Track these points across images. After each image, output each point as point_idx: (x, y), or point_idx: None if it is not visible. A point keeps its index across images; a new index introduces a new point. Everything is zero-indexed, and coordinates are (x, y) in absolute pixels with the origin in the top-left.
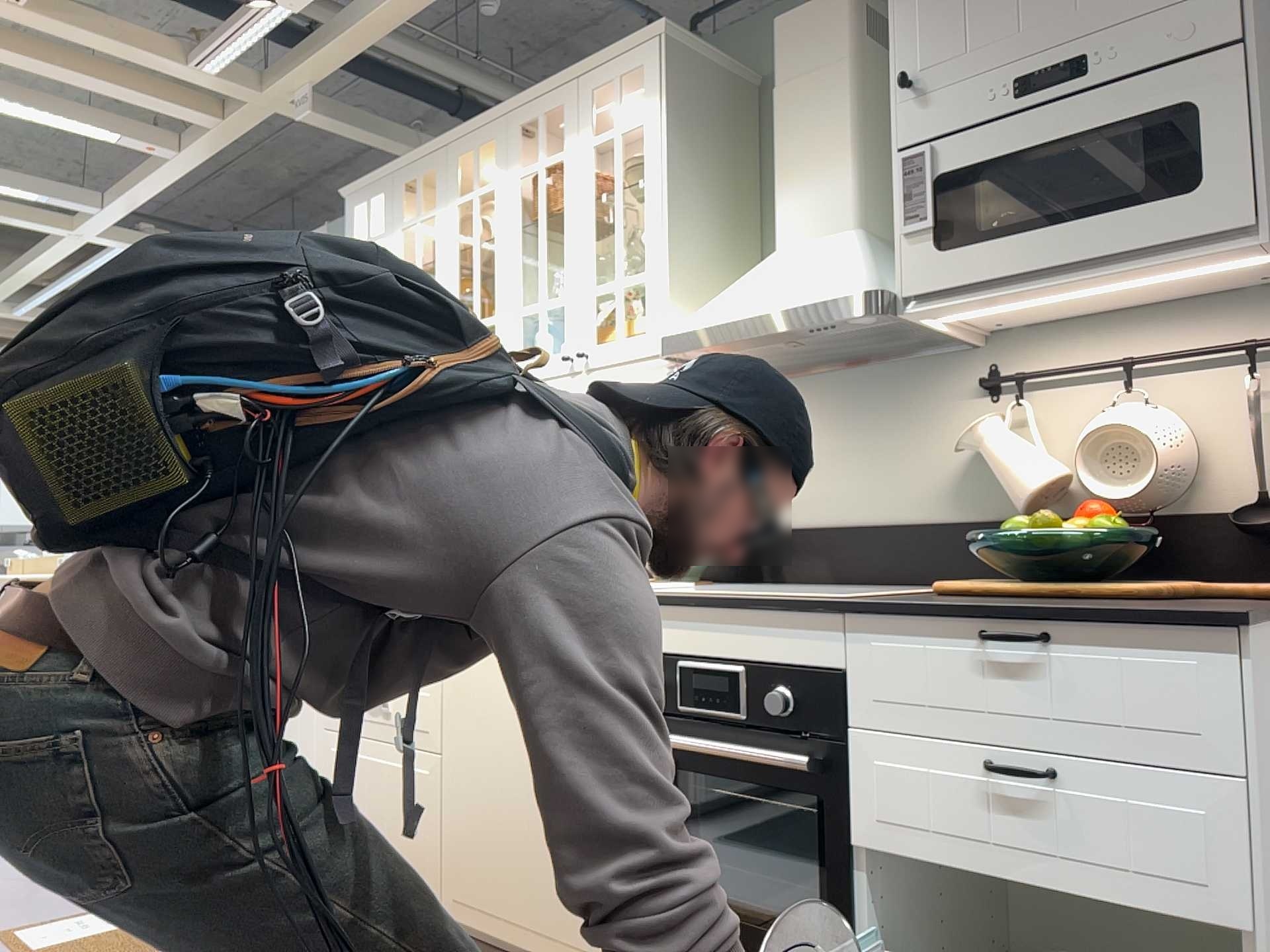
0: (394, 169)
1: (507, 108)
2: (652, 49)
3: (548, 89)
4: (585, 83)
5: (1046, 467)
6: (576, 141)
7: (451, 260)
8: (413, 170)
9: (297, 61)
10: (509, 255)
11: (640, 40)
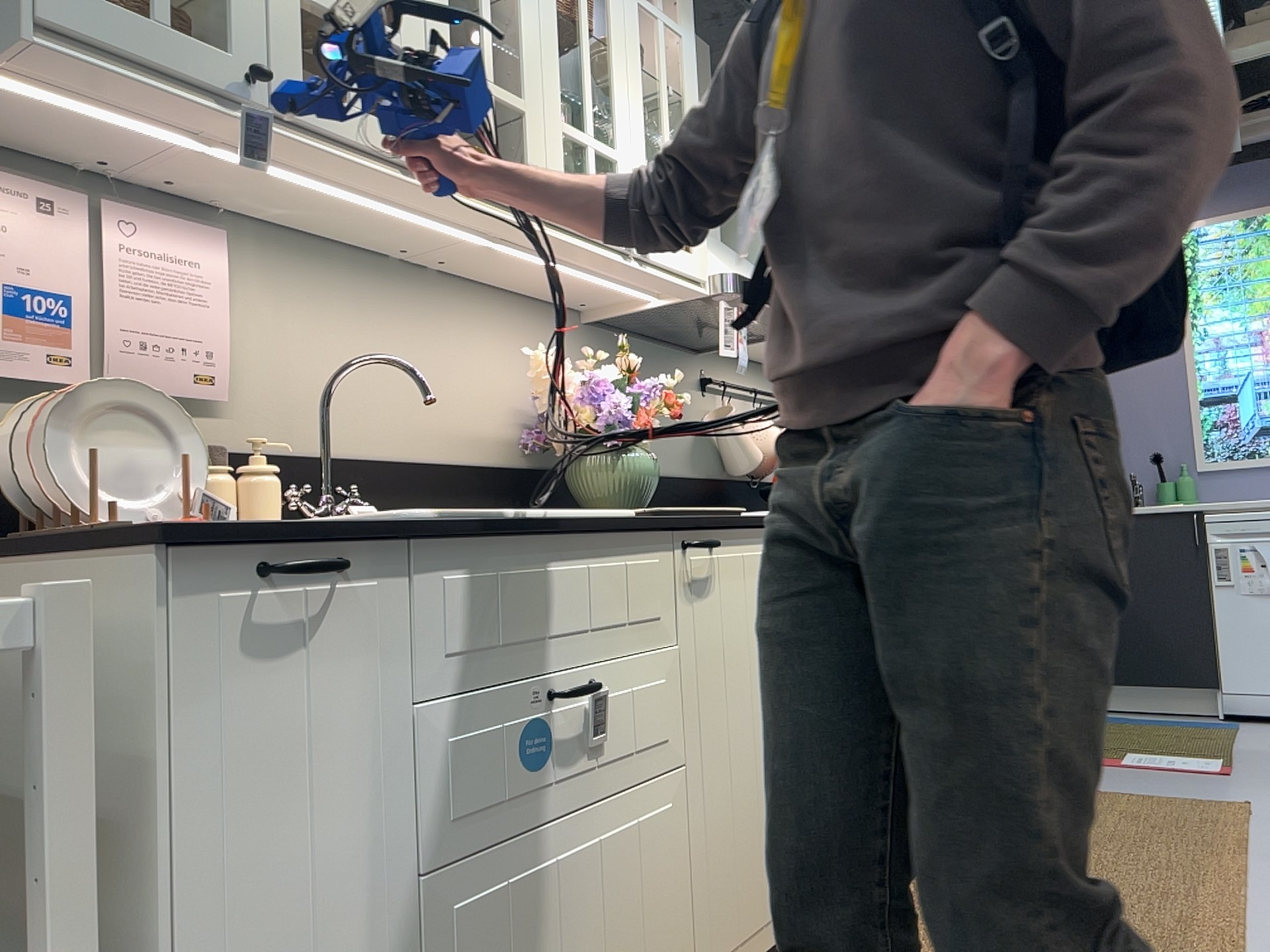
0: None
1: None
2: None
3: None
4: None
5: (762, 447)
6: None
7: None
8: None
9: None
10: (545, 31)
11: None
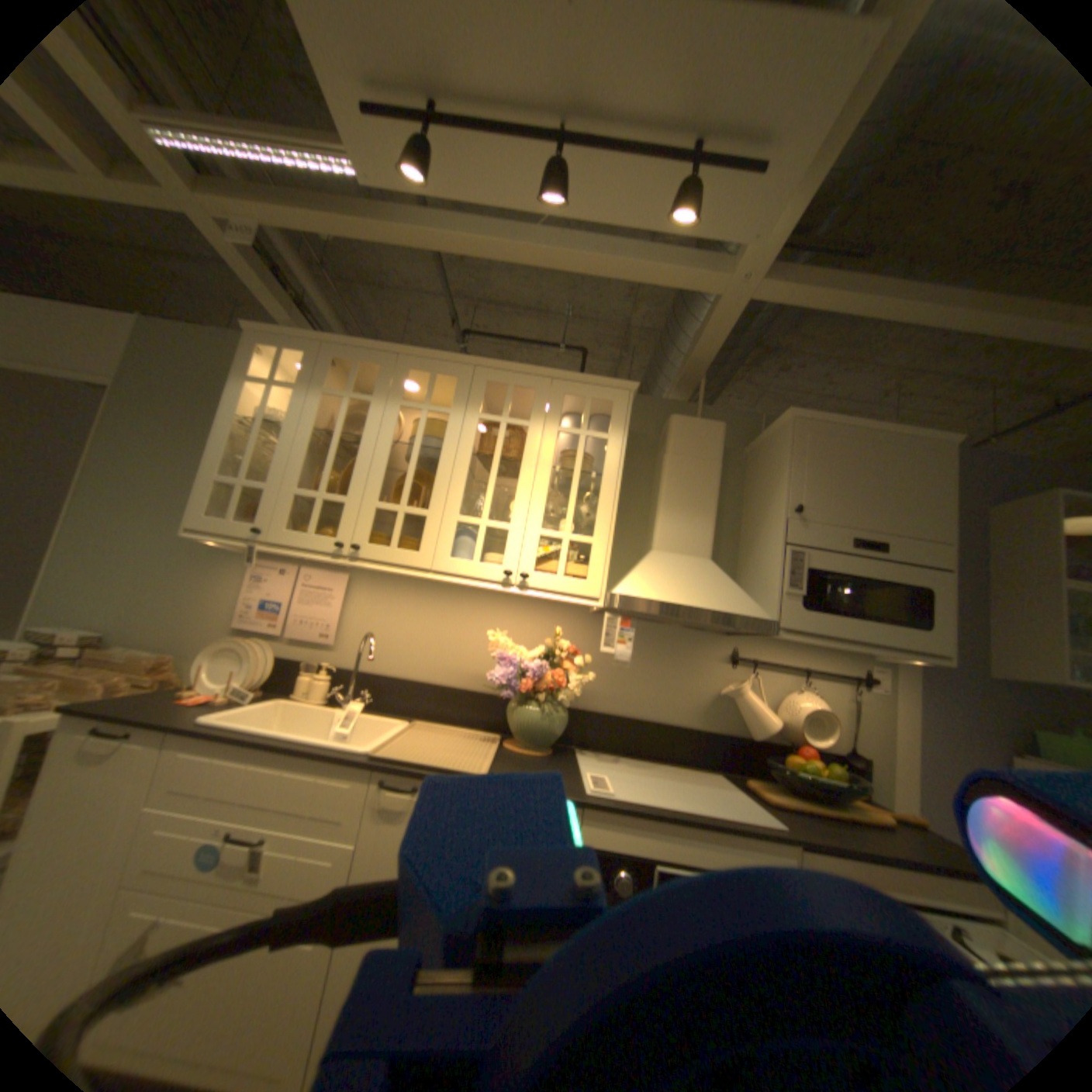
0: (324, 339)
1: (478, 362)
2: (623, 395)
3: (524, 370)
4: (559, 385)
5: (778, 721)
6: (543, 420)
7: (383, 446)
8: (350, 352)
9: (260, 194)
10: (456, 471)
11: (615, 385)
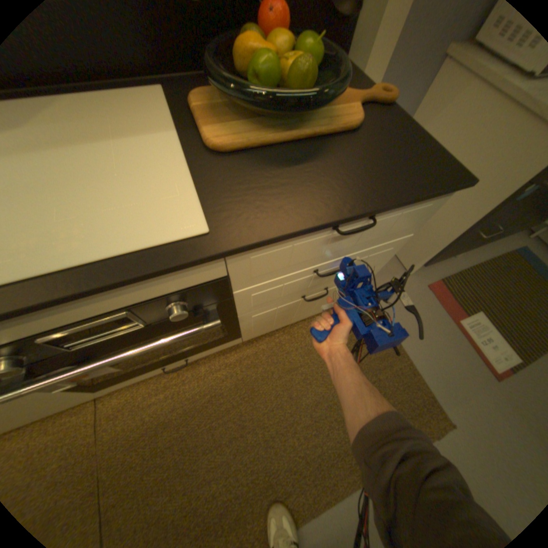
0: None
1: None
2: None
3: None
4: None
5: None
6: None
7: None
8: None
9: None
10: None
11: None
